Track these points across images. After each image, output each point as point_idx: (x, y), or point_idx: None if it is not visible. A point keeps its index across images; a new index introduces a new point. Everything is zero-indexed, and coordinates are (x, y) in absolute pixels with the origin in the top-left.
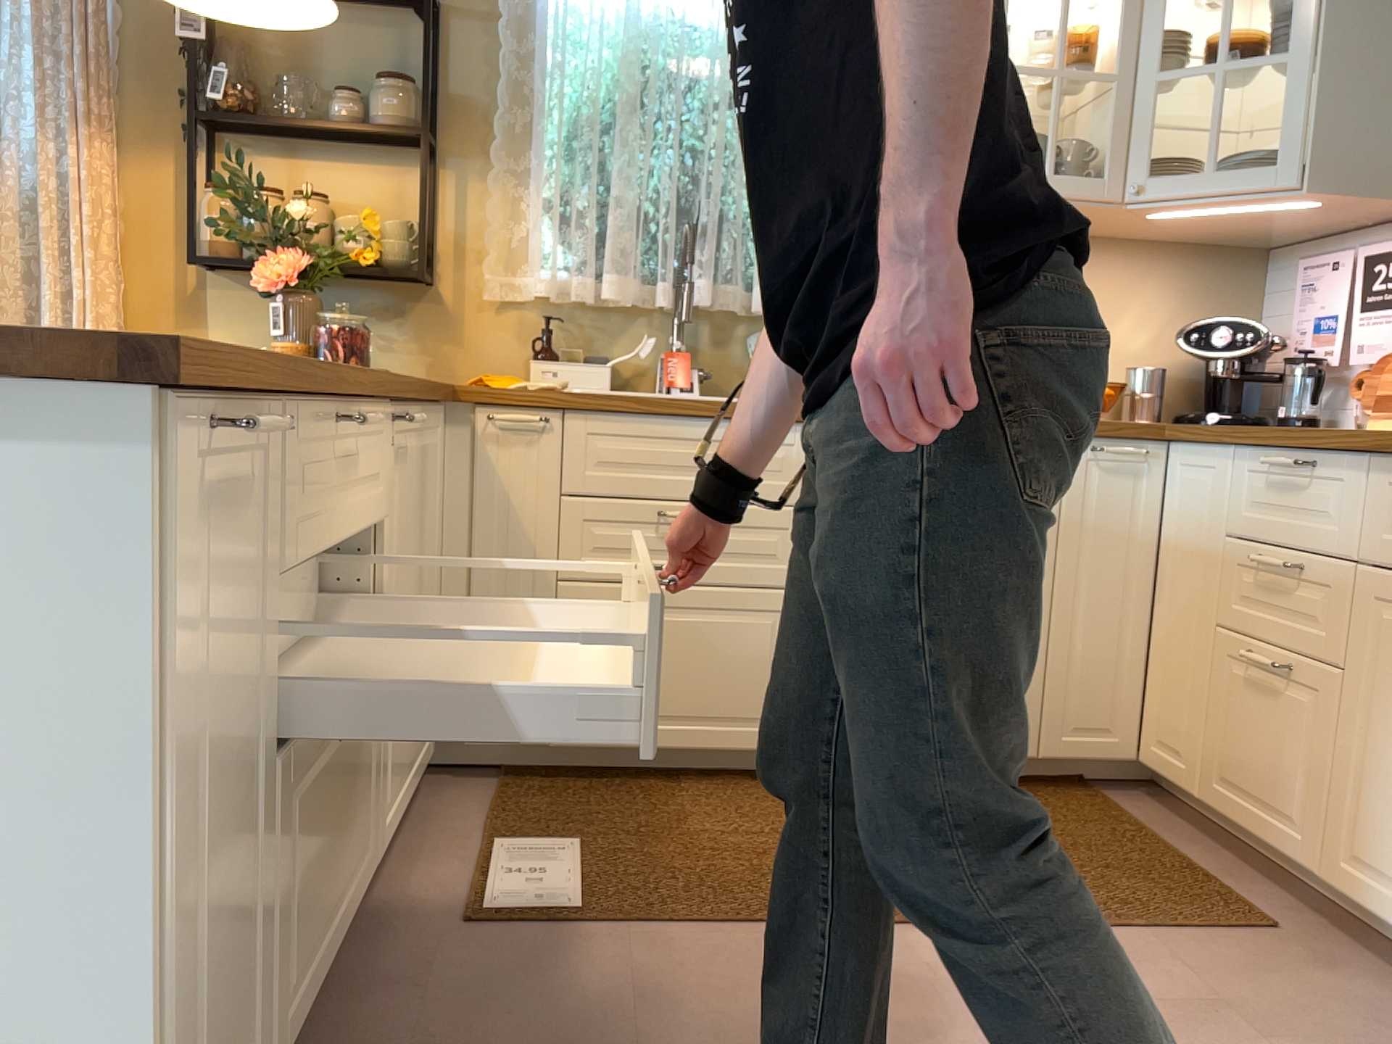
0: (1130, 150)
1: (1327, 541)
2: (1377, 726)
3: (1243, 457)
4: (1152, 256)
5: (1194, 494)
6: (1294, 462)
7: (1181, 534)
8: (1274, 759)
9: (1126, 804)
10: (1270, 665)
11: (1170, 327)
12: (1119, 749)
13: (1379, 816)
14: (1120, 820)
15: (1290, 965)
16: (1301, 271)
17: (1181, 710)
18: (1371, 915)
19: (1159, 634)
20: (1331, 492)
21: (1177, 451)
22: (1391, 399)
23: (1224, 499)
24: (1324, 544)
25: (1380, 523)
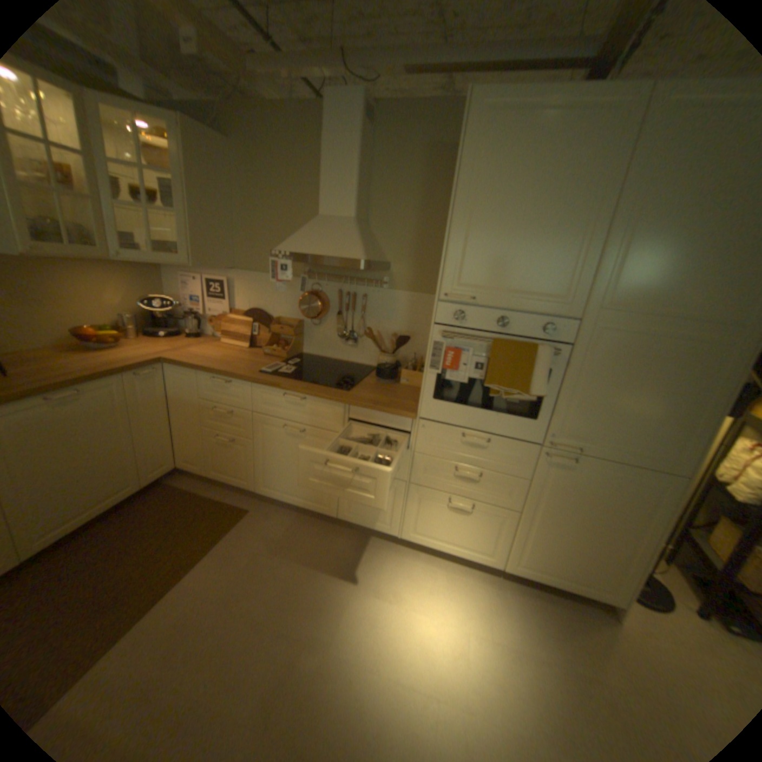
0: (104, 234)
1: (238, 404)
2: (264, 454)
3: (199, 374)
4: (112, 265)
5: (178, 383)
6: (223, 382)
7: (175, 396)
8: (231, 464)
9: (175, 484)
10: (227, 440)
11: (127, 294)
12: (167, 469)
13: (269, 475)
14: (179, 495)
15: (257, 522)
16: (178, 276)
17: (190, 451)
18: (270, 497)
19: (173, 428)
20: (237, 390)
21: (165, 367)
22: (225, 332)
23: (193, 386)
24: (238, 405)
25: (256, 401)
